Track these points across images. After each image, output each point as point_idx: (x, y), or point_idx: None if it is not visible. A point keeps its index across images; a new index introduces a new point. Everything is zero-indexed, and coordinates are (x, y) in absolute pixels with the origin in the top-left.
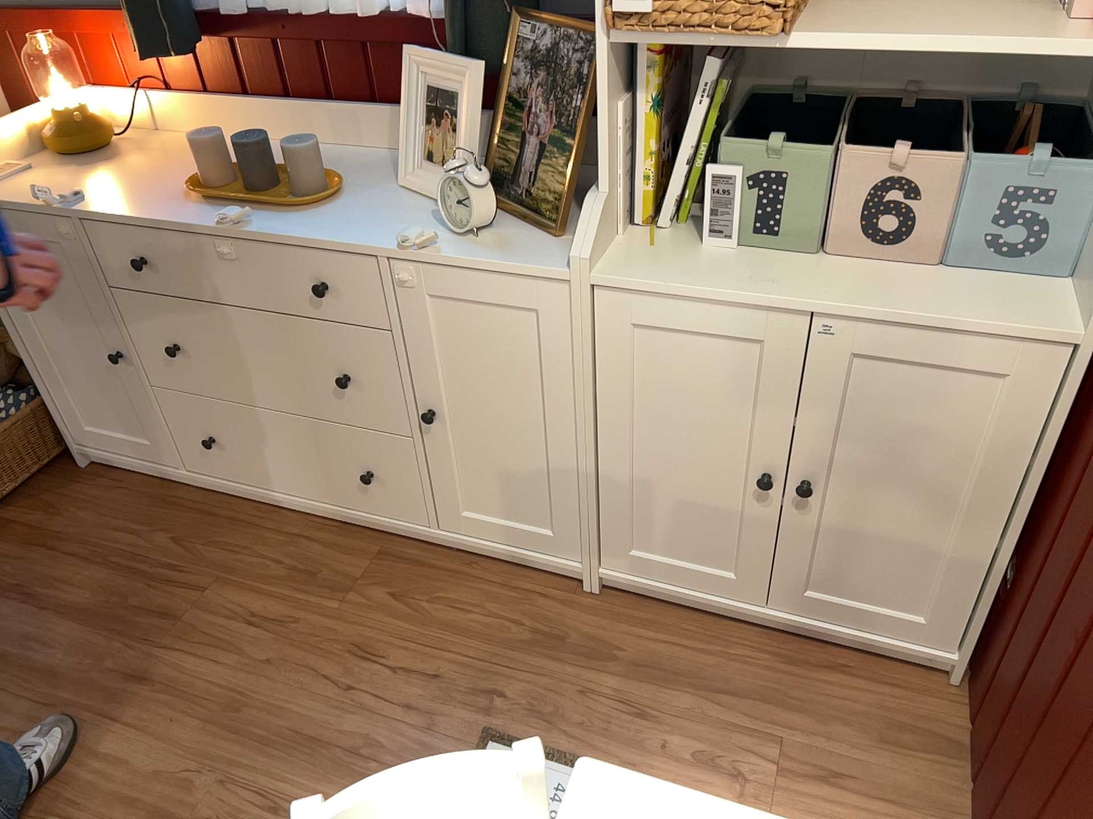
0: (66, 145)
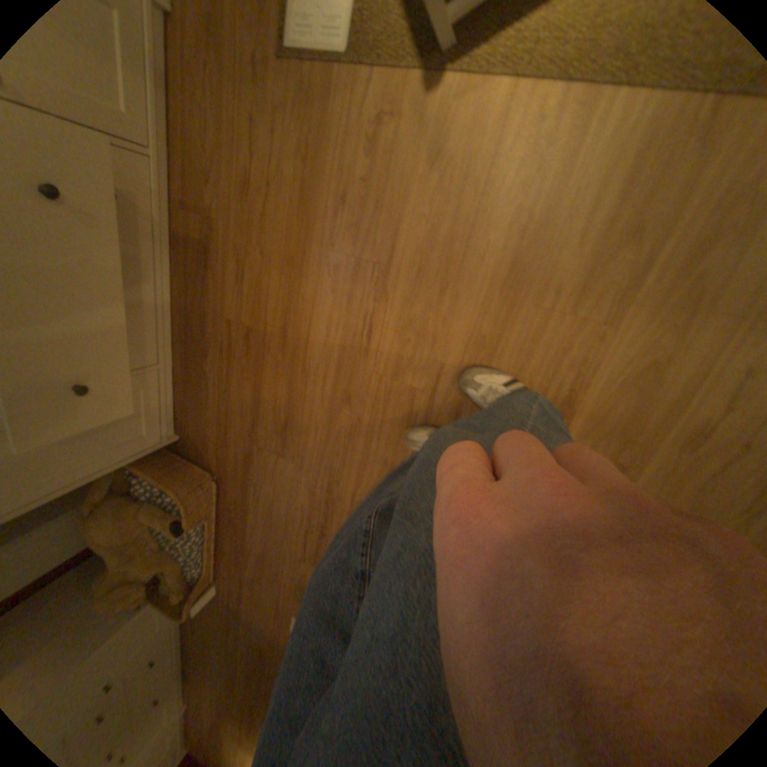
0: None
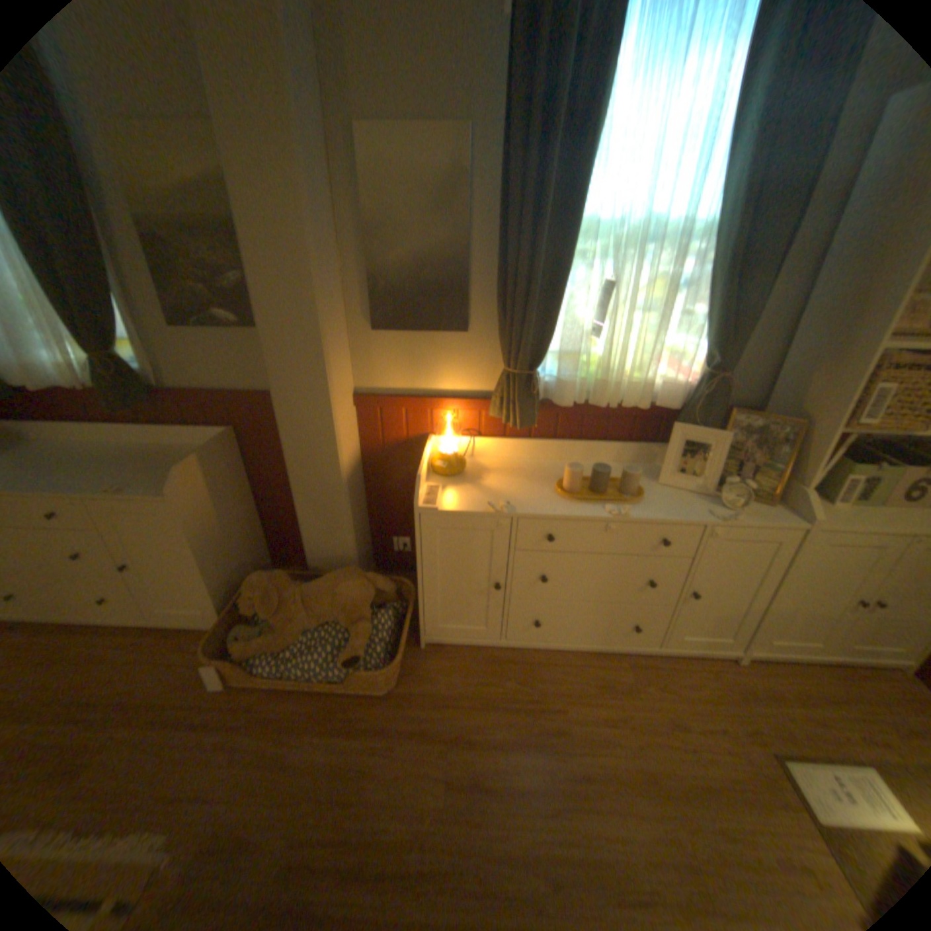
0: (447, 468)
